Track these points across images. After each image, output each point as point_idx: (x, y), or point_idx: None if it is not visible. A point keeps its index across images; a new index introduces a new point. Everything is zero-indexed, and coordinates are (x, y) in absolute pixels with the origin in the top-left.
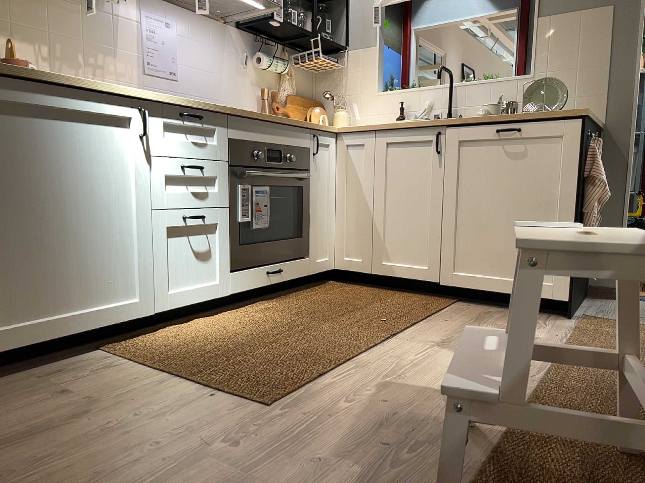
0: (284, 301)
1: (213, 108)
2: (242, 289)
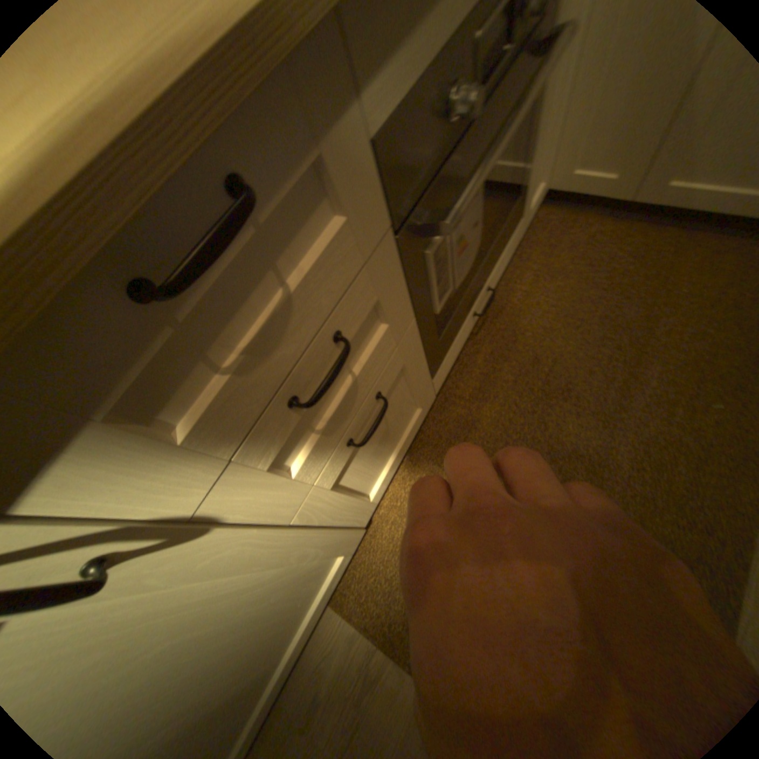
0: (494, 330)
1: (261, 79)
2: (446, 375)
